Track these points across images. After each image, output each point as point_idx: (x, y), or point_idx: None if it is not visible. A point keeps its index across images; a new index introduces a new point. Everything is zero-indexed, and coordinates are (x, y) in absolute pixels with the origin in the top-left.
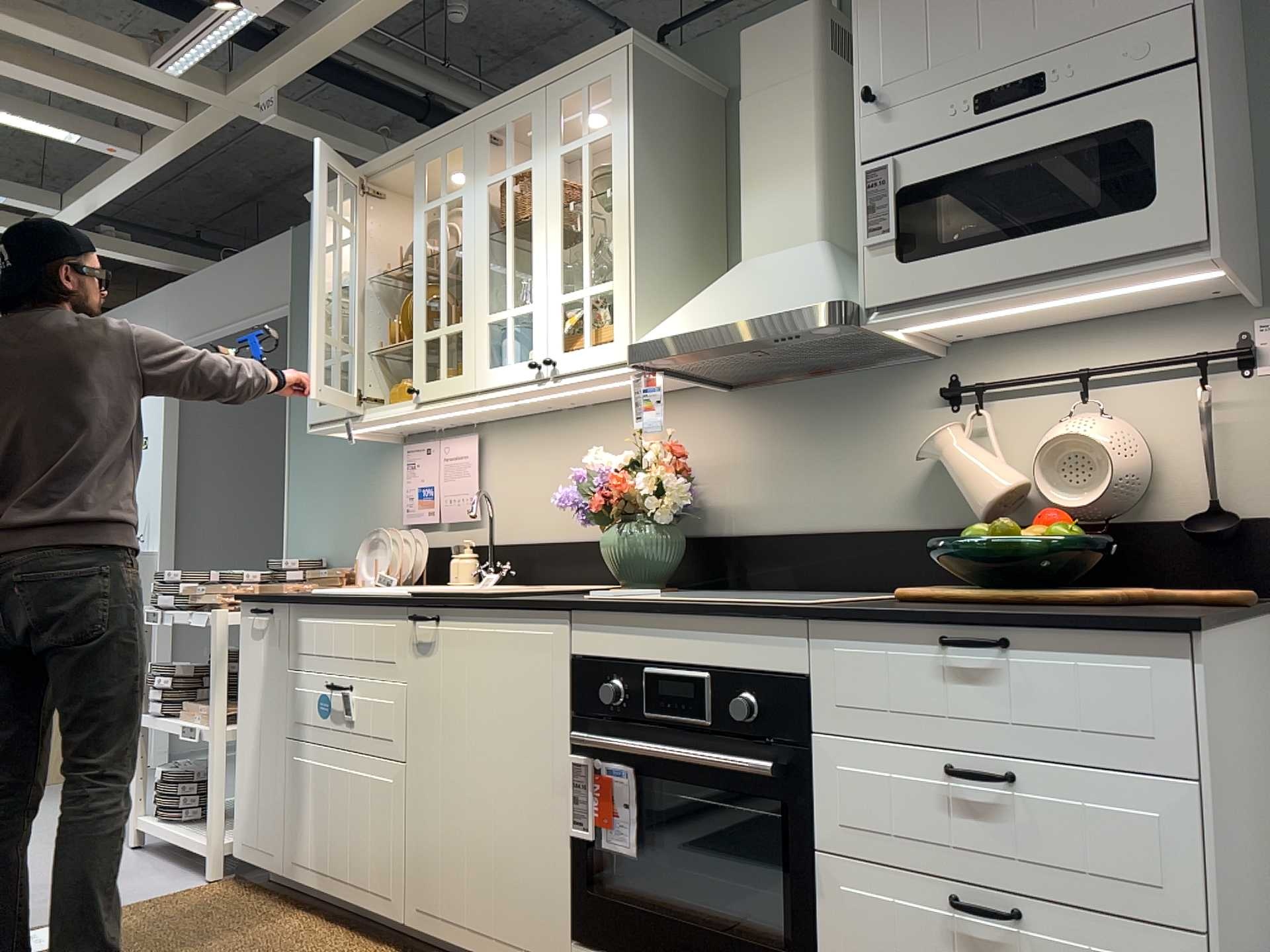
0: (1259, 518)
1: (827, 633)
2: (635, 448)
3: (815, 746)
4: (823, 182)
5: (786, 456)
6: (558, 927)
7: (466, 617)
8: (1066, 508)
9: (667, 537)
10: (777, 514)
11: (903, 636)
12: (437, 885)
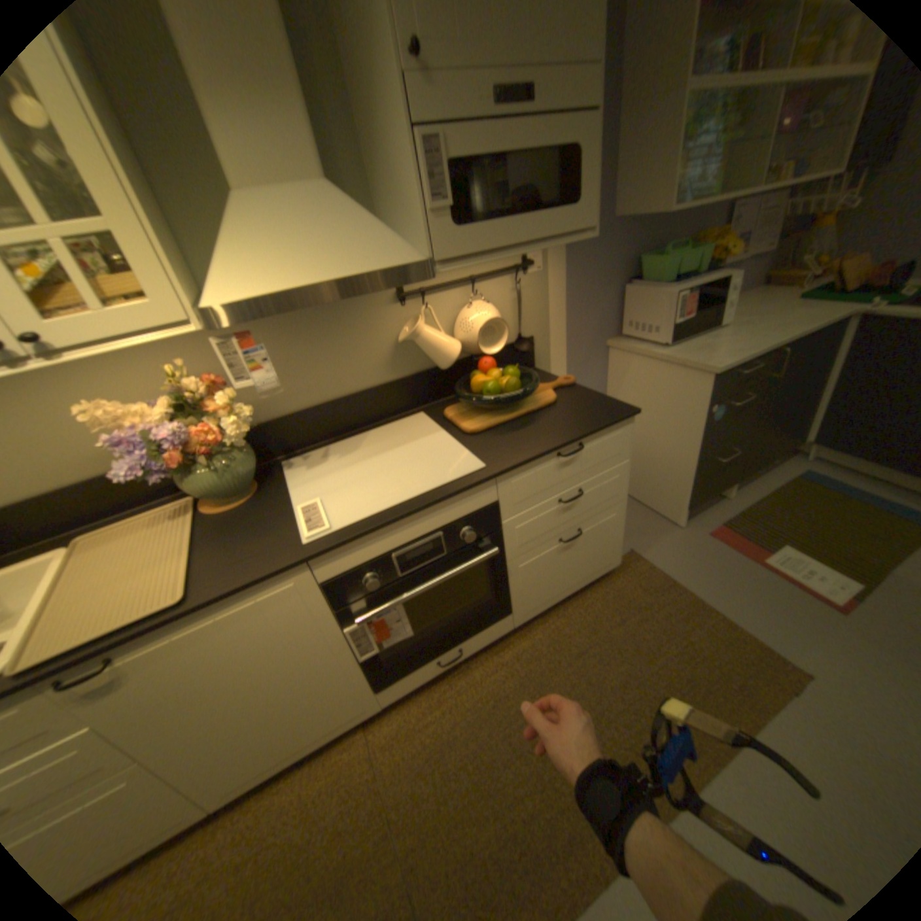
0: (531, 338)
1: (505, 477)
2: (167, 392)
3: (502, 527)
4: (308, 113)
5: (291, 355)
6: (363, 697)
7: (163, 631)
8: (465, 351)
9: (240, 451)
10: (296, 397)
11: (541, 461)
12: (237, 771)
